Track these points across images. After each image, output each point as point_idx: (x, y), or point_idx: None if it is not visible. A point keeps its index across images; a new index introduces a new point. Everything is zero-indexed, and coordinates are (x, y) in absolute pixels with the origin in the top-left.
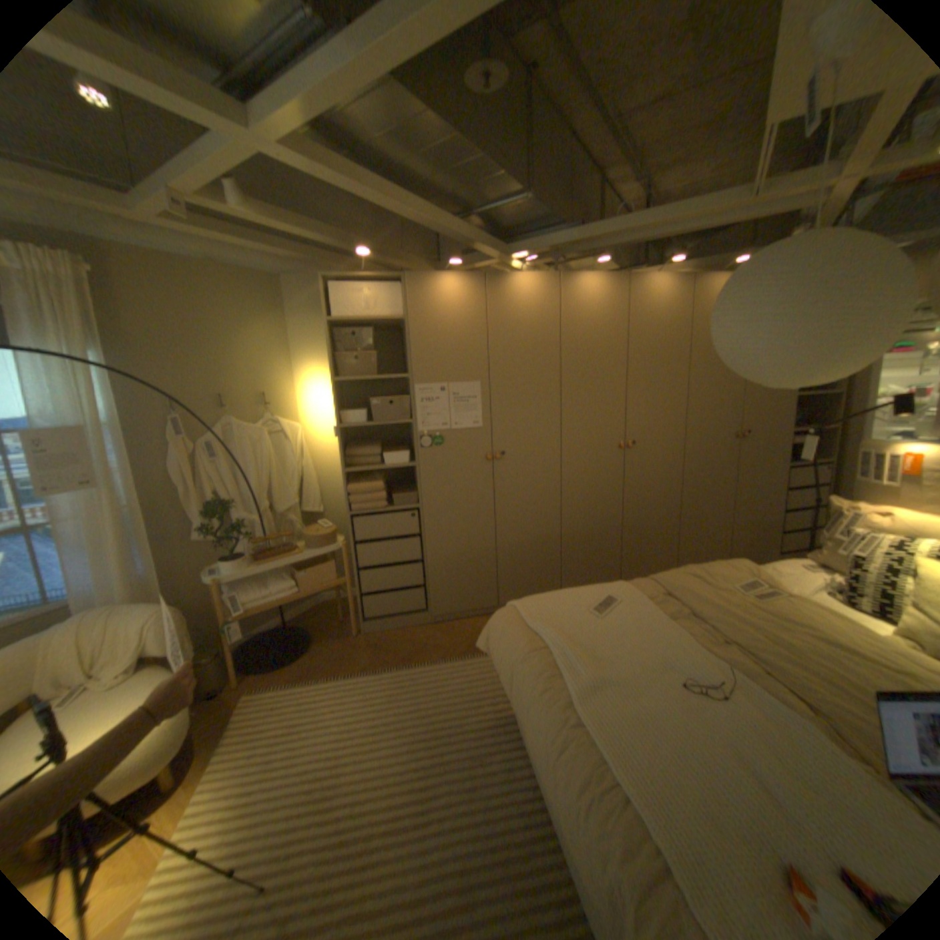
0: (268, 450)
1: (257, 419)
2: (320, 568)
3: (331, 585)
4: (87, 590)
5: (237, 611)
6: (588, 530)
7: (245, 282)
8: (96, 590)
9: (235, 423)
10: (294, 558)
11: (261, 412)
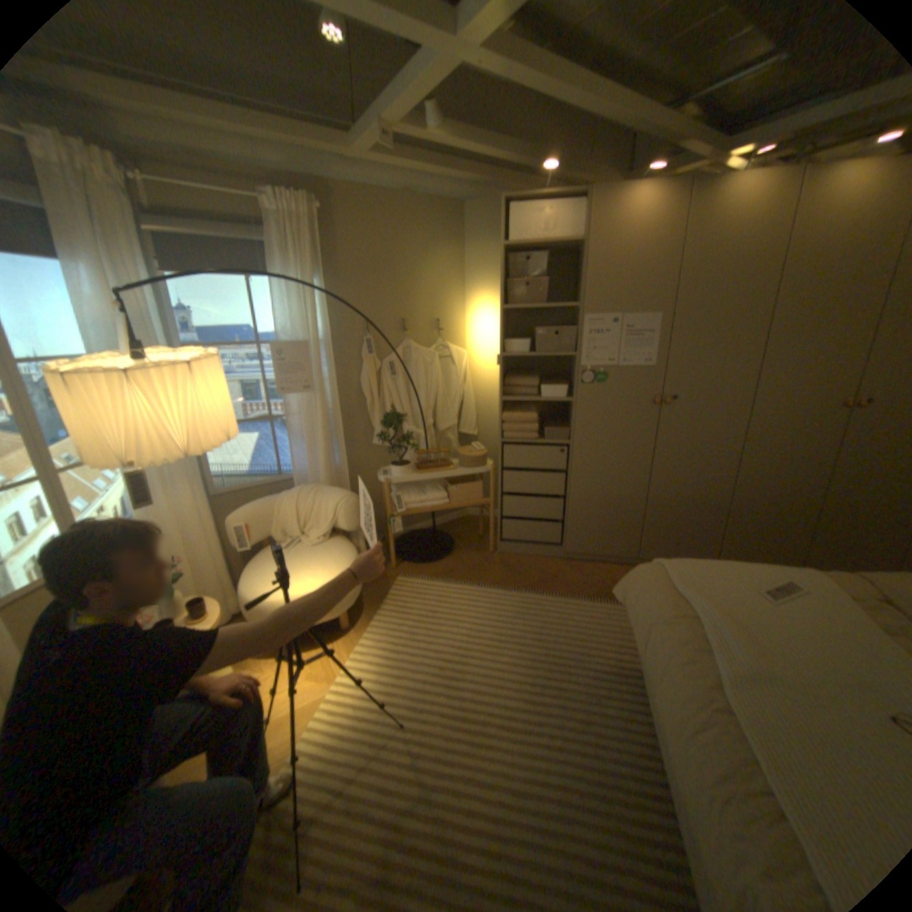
0: (437, 372)
1: (431, 344)
2: (469, 485)
3: (477, 503)
4: (304, 469)
5: (401, 508)
6: (771, 500)
7: (433, 209)
8: (309, 471)
9: (413, 346)
10: (448, 472)
11: (434, 337)
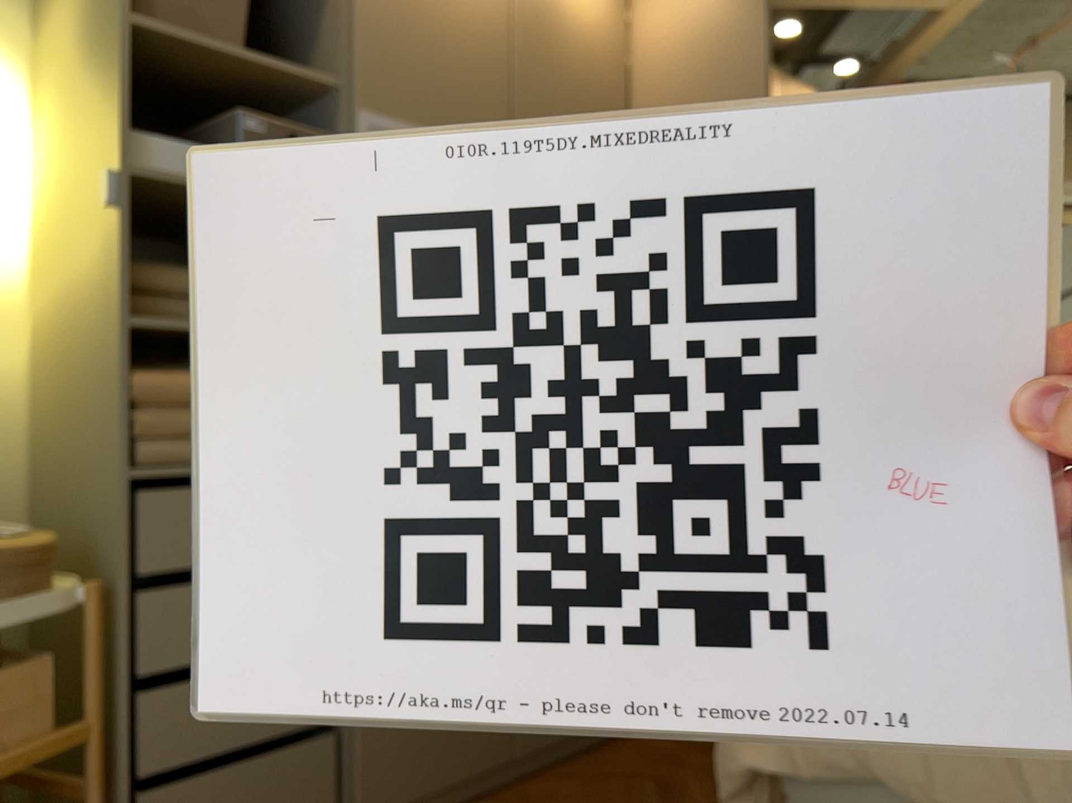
0: None
1: None
2: None
3: (32, 757)
4: None
5: None
6: None
7: None
8: None
9: None
10: None
11: None
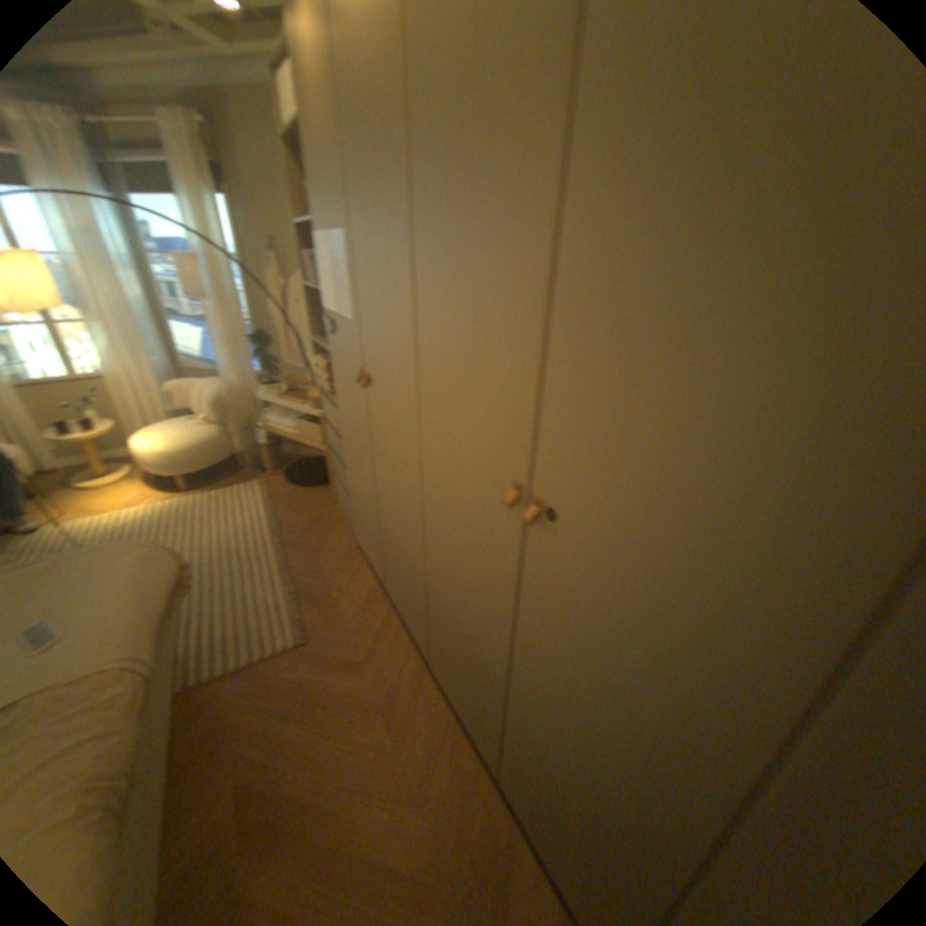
0: None
1: None
2: (308, 426)
3: (313, 446)
4: (221, 367)
5: (261, 423)
6: (452, 618)
7: None
8: (224, 369)
9: None
10: (291, 405)
11: None
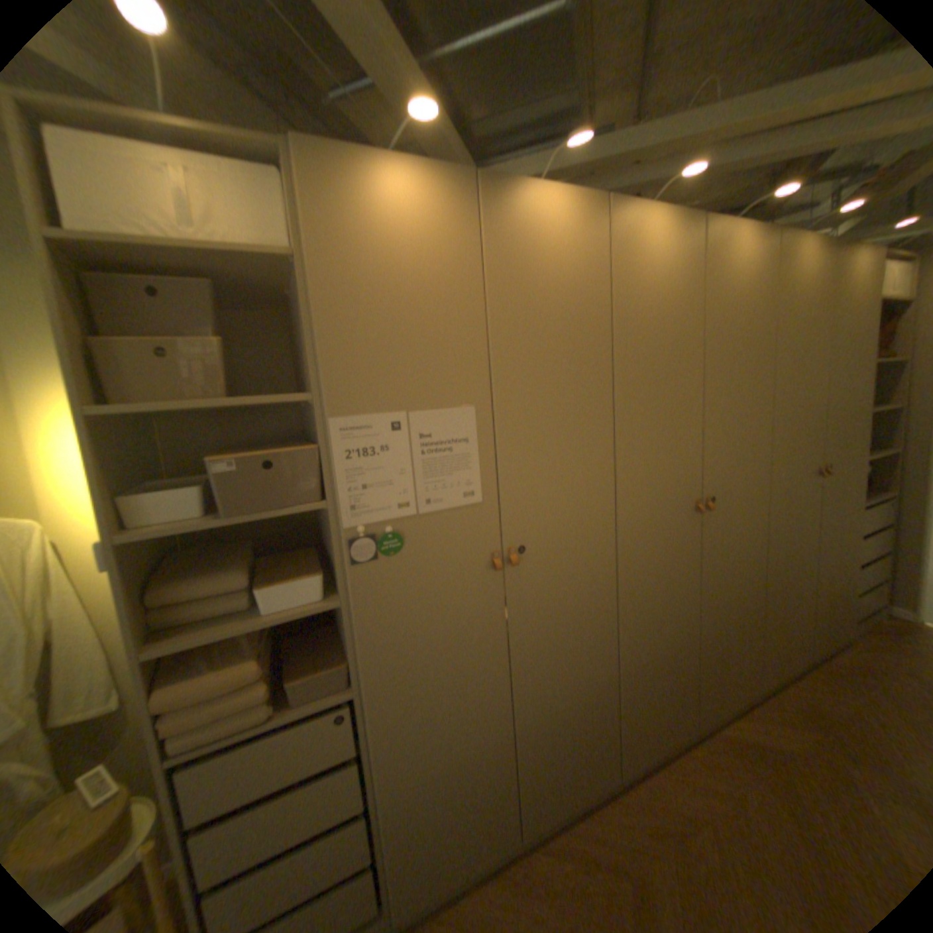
0: None
1: None
2: None
3: None
4: None
5: None
6: (657, 657)
7: None
8: None
9: None
10: None
11: None
